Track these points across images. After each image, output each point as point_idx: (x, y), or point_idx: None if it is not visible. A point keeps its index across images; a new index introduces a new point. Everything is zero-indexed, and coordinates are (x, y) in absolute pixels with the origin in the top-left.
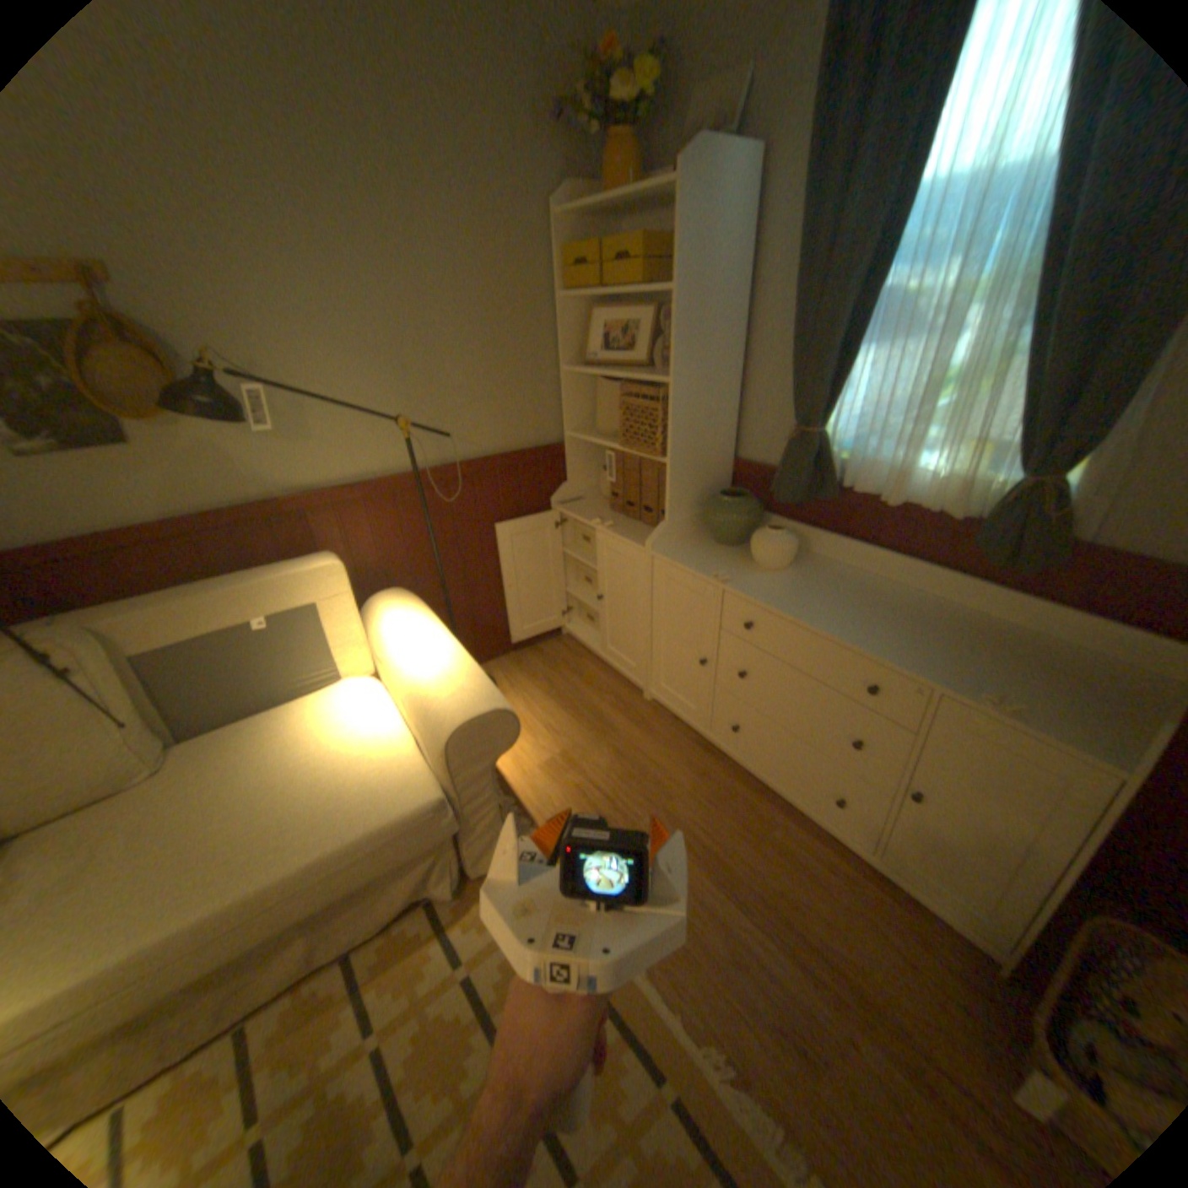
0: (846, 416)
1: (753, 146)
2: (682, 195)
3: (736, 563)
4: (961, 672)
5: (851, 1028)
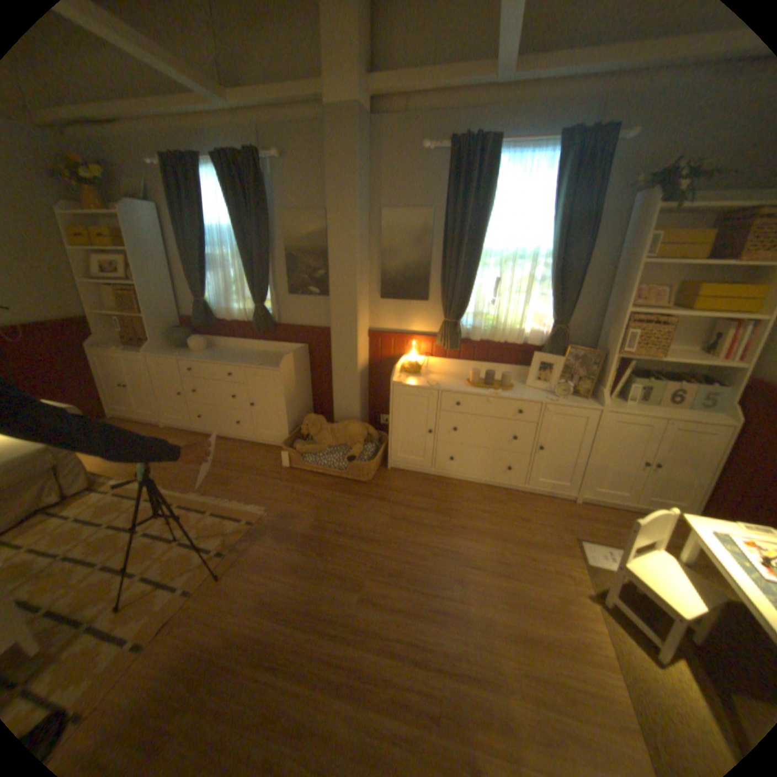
0: (209, 296)
1: (149, 206)
2: (120, 220)
3: (183, 353)
4: (249, 363)
5: (240, 475)
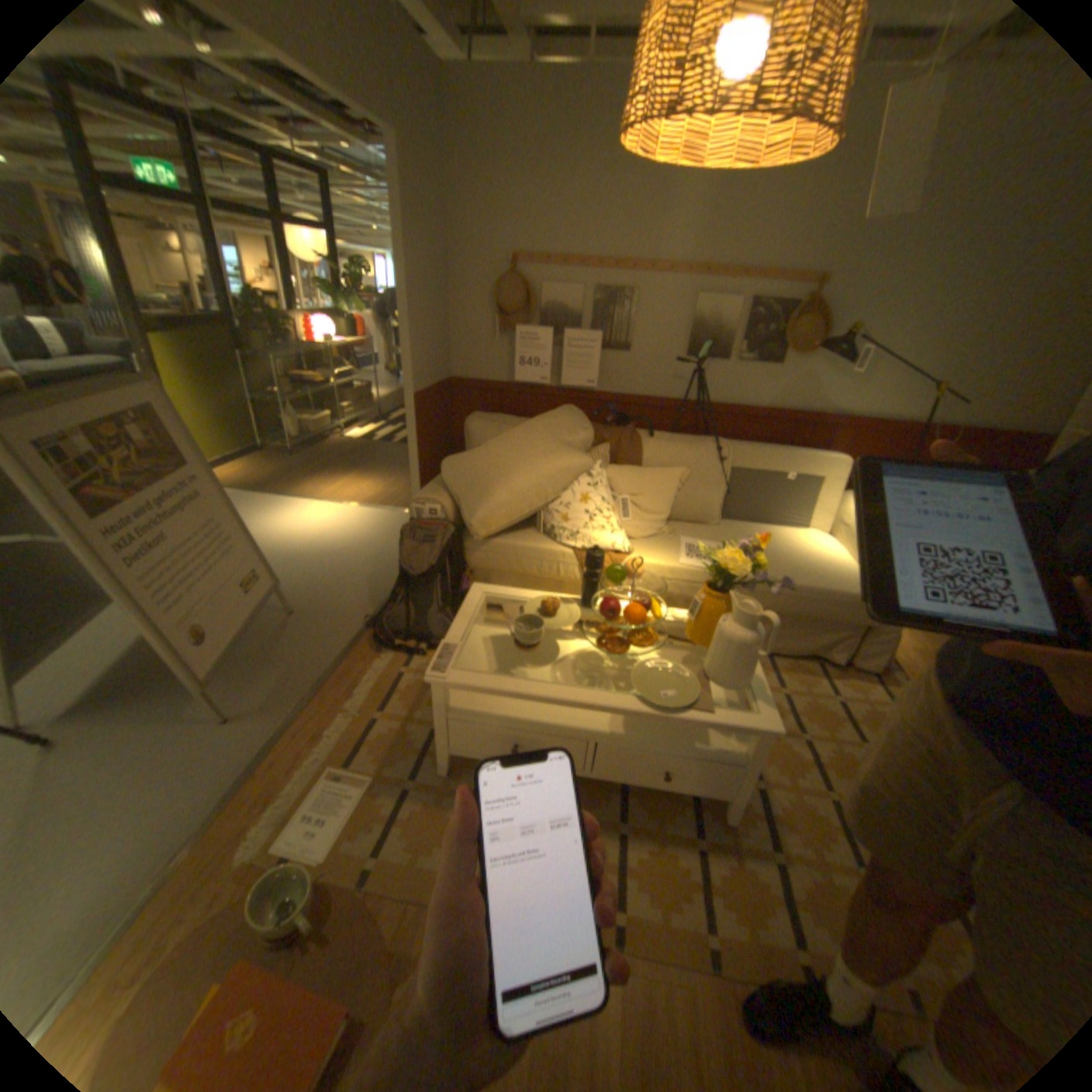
0: None
1: None
2: None
3: None
4: None
5: None
